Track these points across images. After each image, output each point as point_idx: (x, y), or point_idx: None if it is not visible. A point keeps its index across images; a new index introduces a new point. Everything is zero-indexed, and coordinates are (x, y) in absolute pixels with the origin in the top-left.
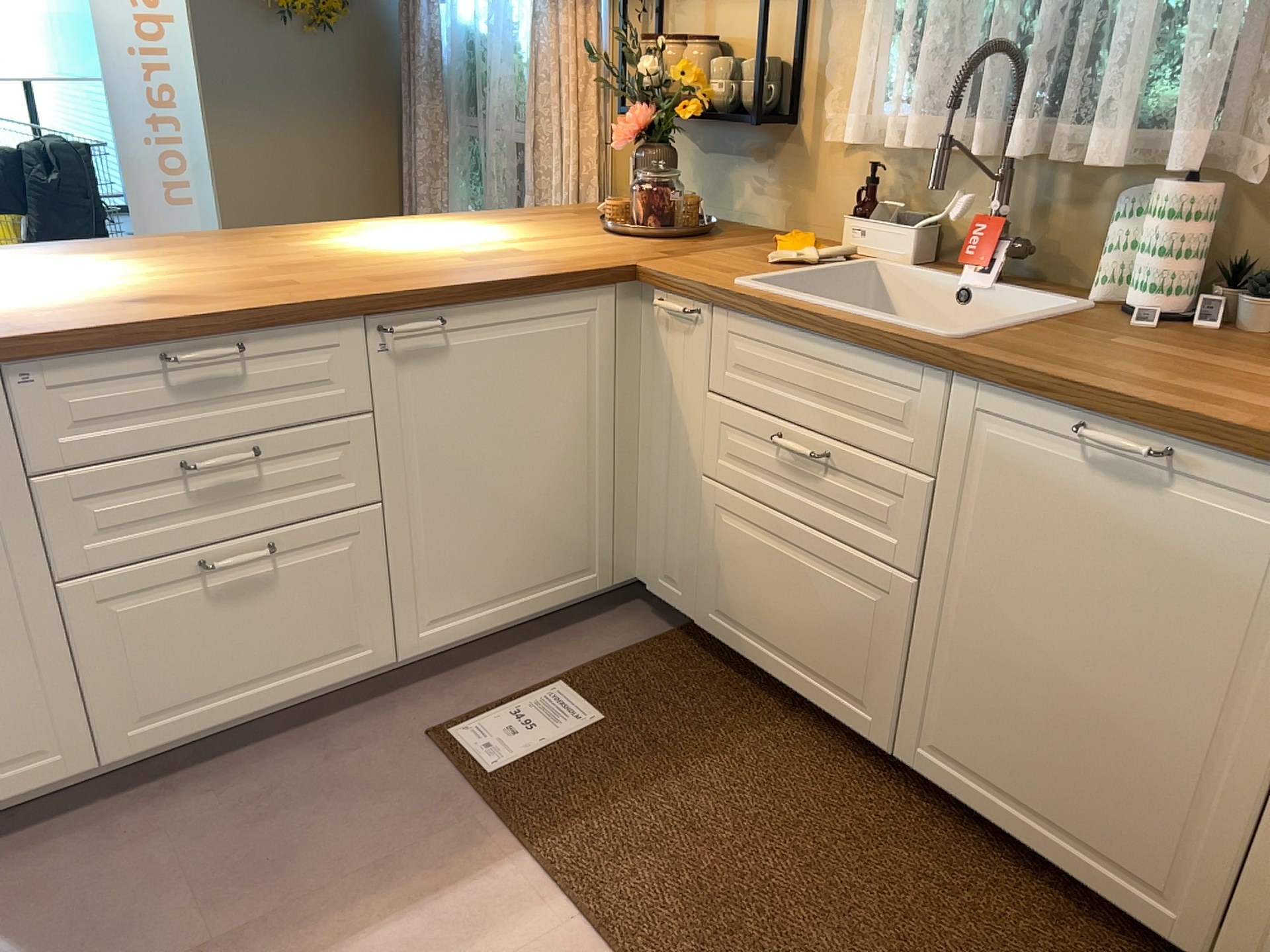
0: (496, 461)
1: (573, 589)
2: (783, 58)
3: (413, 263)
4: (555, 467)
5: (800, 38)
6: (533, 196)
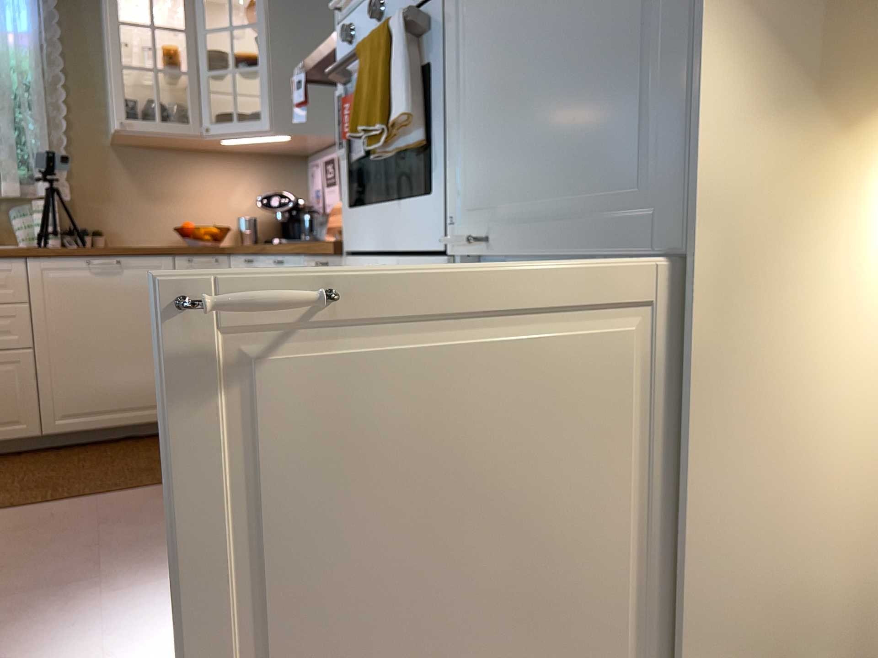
0: None
1: None
2: None
3: None
4: None
5: None
6: None
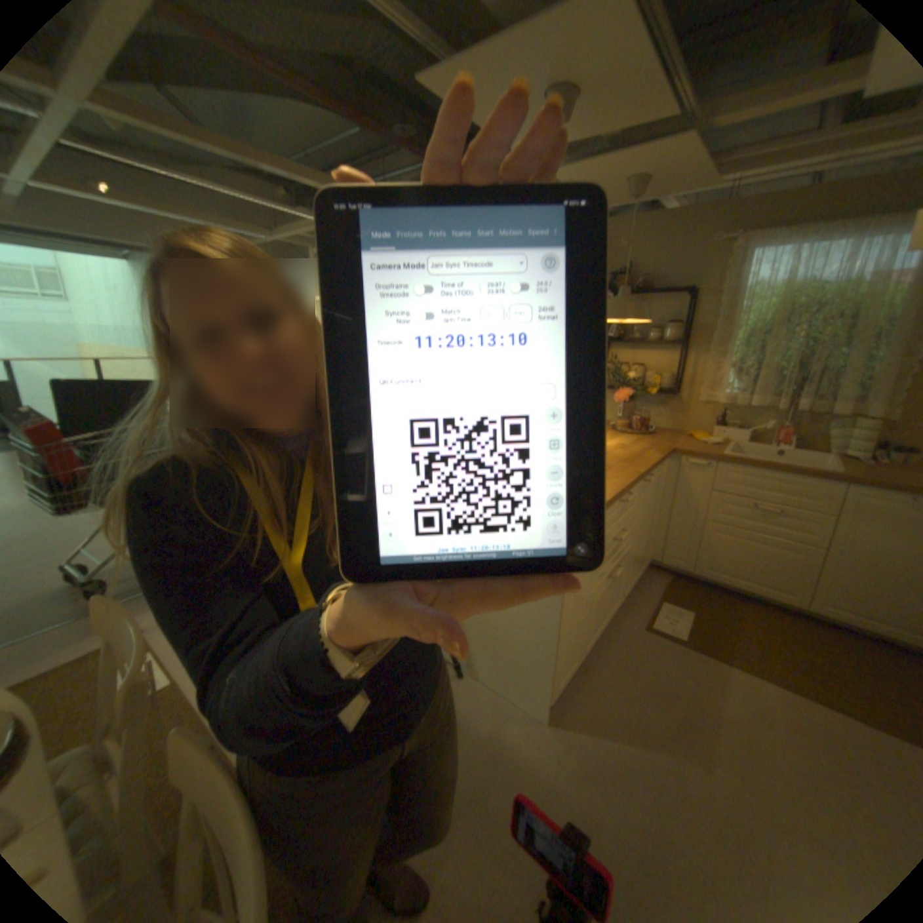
0: (646, 523)
1: (645, 567)
2: (674, 371)
3: (612, 452)
4: (652, 522)
5: (683, 365)
6: None
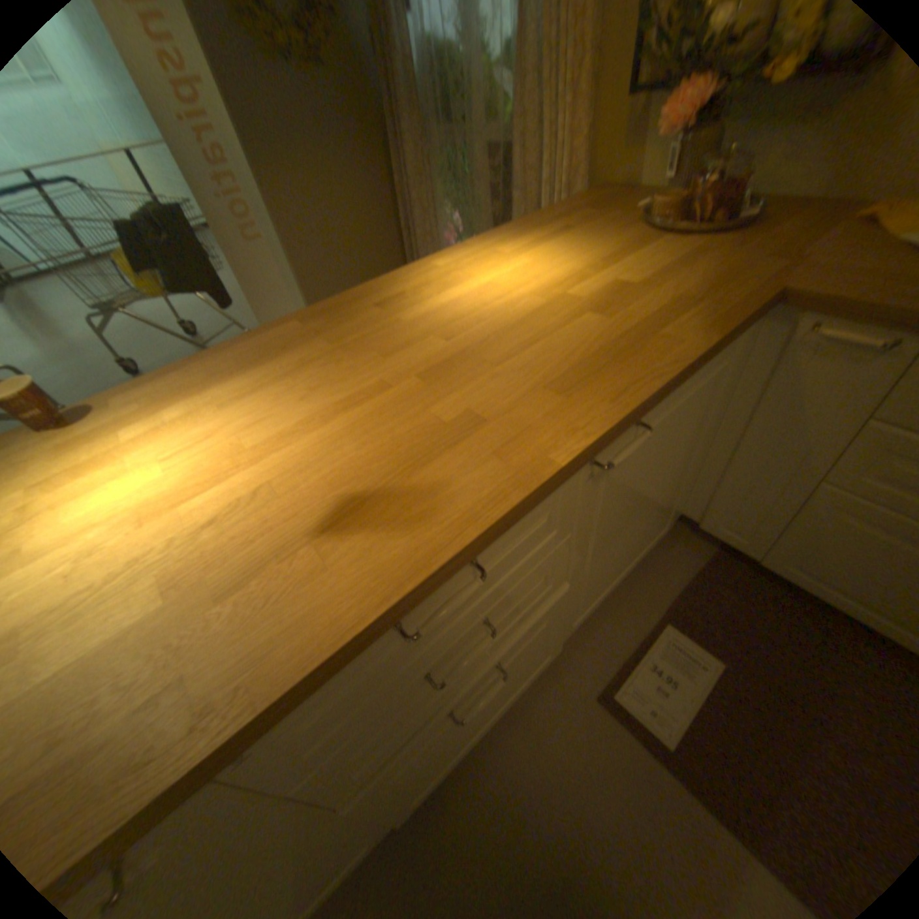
0: (642, 504)
1: (655, 543)
2: None
3: (556, 331)
4: (672, 483)
5: None
6: (521, 189)
